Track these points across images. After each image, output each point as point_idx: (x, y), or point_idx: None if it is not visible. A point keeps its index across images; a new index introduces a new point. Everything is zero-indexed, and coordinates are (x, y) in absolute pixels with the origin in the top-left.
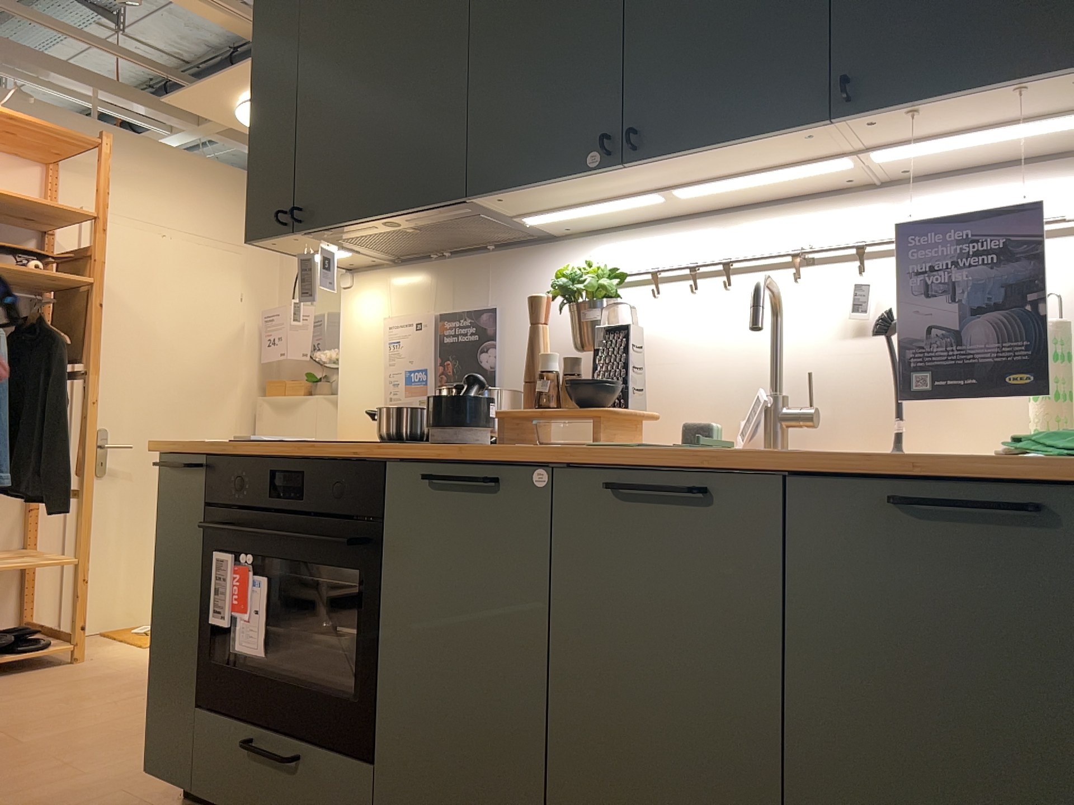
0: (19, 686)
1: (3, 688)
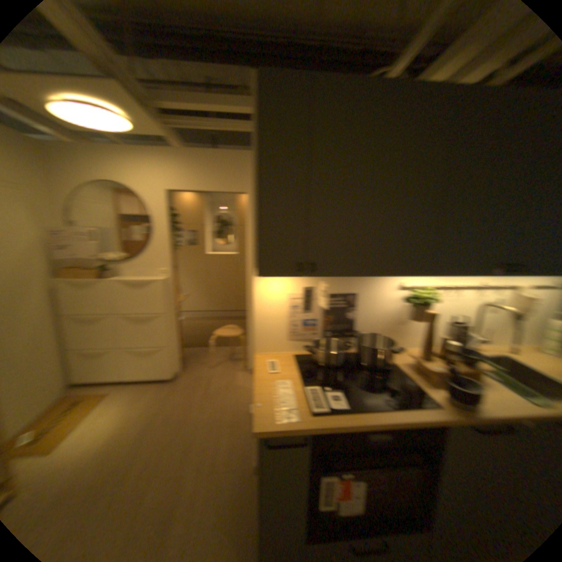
0: None
1: None
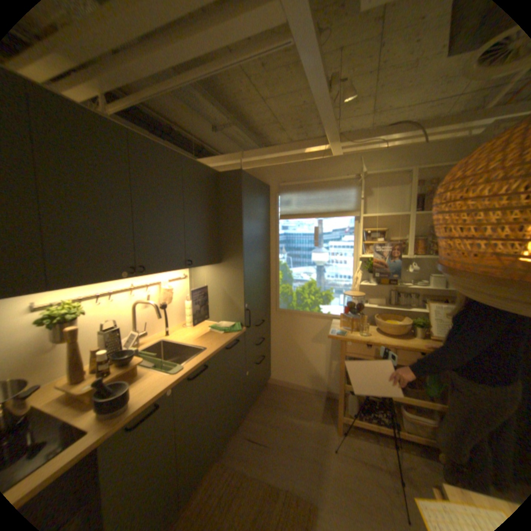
0: None
1: None
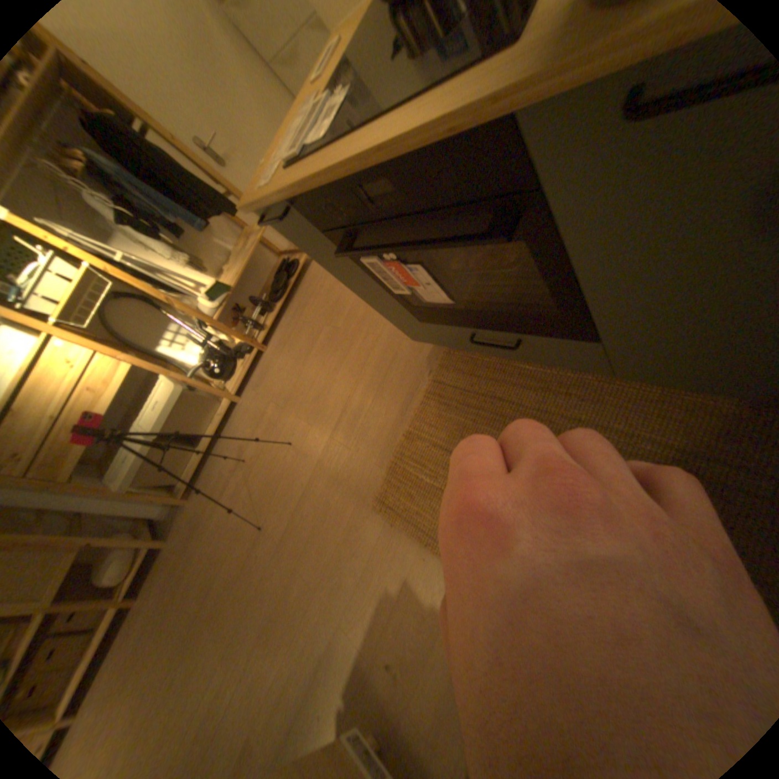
0: (308, 288)
1: (304, 294)
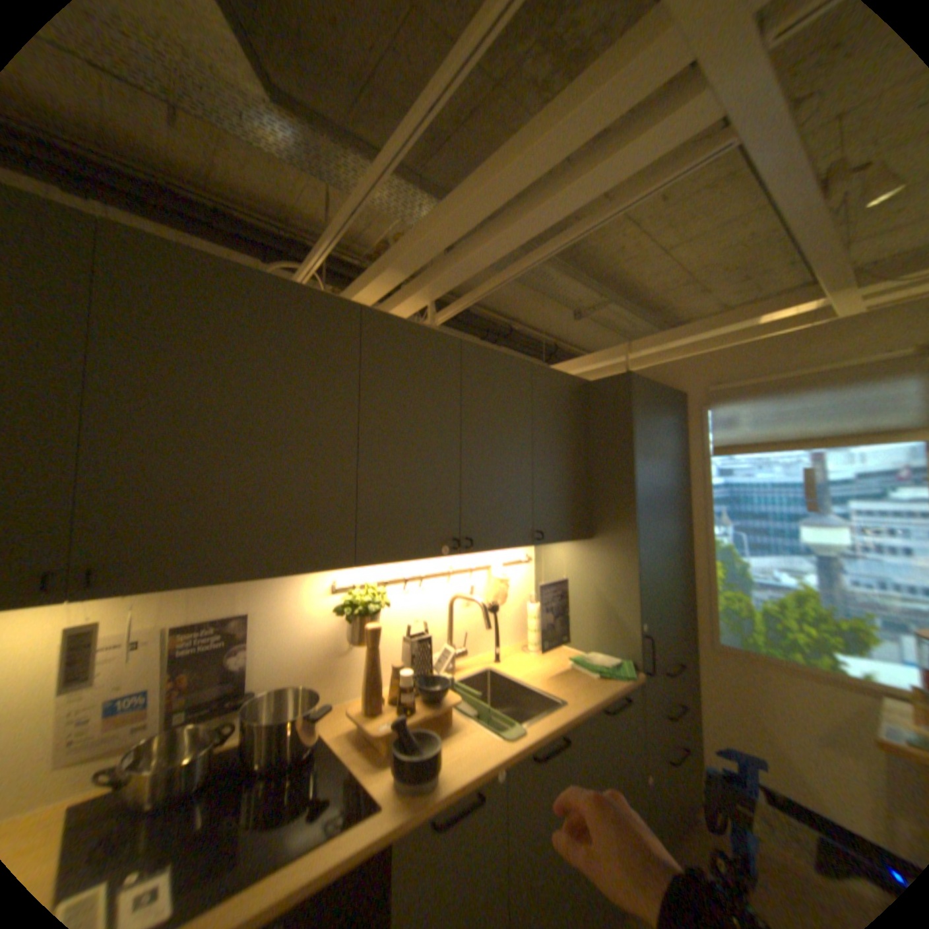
0: None
1: None
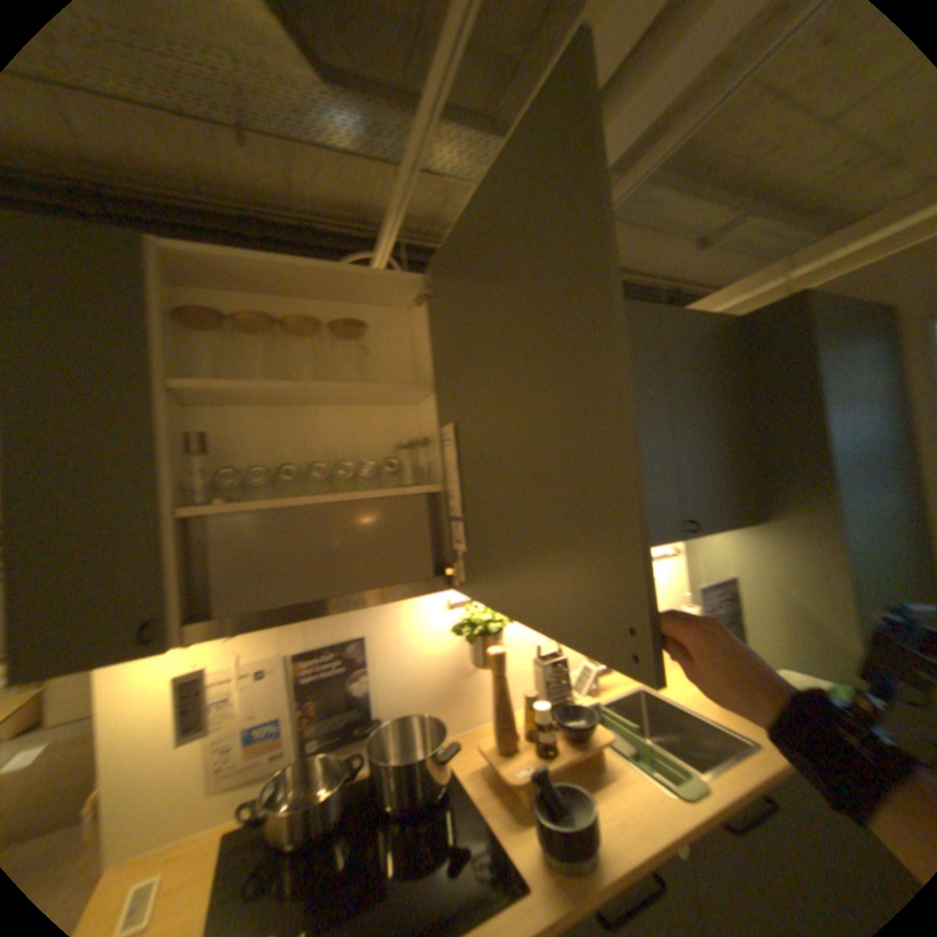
0: None
1: None
